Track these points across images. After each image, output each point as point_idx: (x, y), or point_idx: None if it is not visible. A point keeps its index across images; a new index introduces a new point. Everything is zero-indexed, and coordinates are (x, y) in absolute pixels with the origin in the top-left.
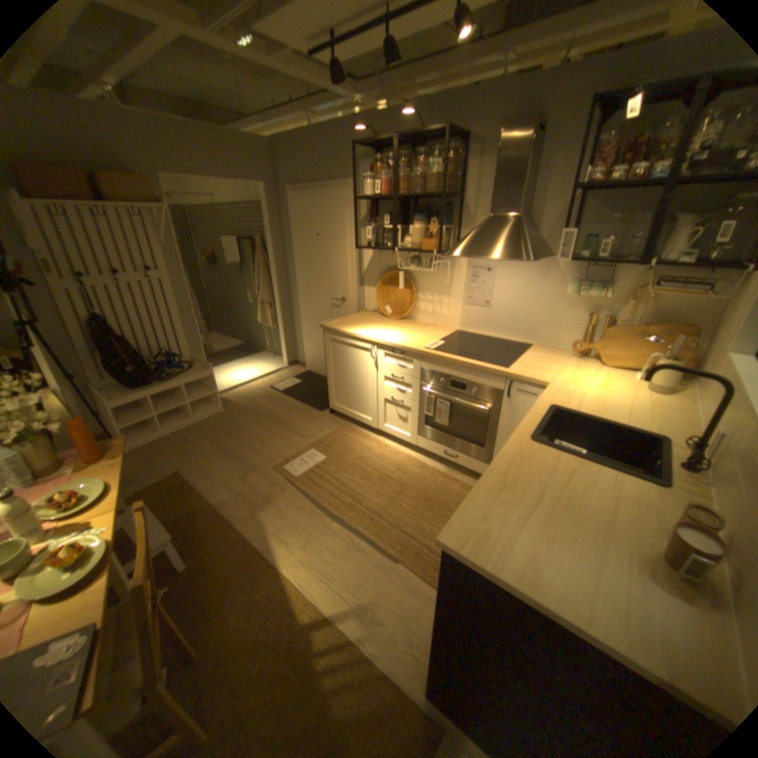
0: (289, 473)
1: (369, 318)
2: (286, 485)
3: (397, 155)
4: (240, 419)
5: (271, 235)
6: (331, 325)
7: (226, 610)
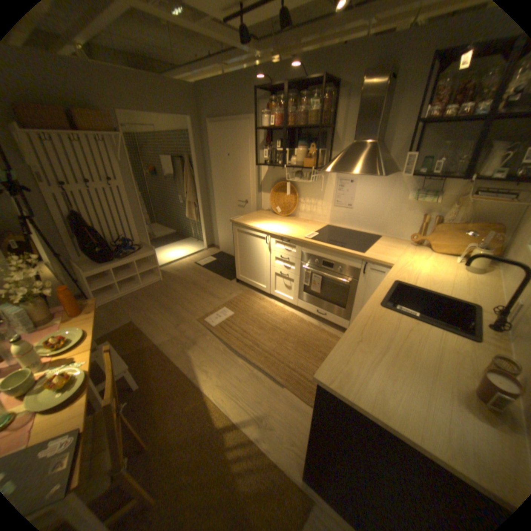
0: (208, 324)
1: (264, 215)
2: (206, 332)
3: (286, 96)
4: (174, 286)
5: (195, 155)
6: (238, 220)
7: (166, 417)
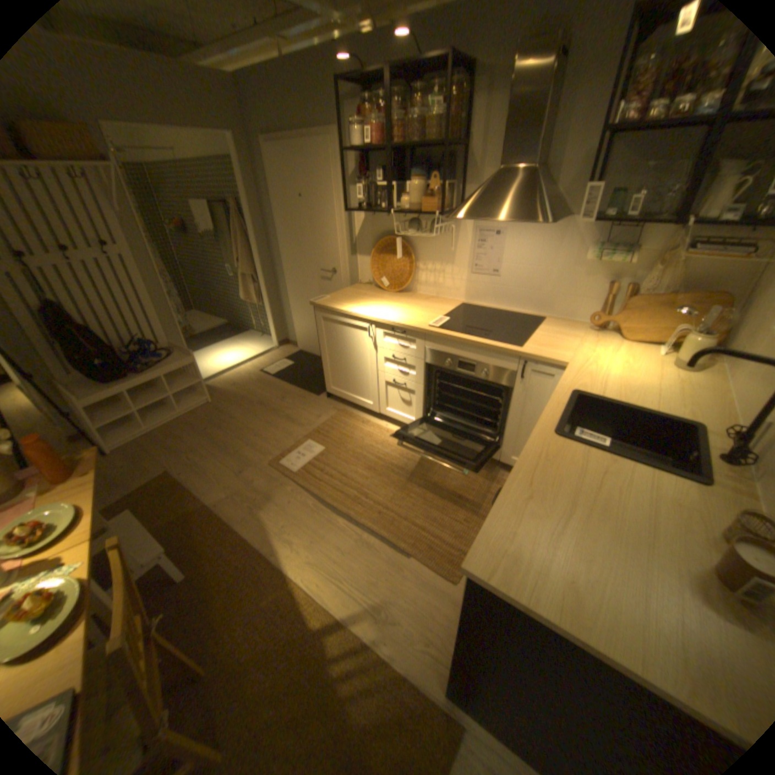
0: (288, 467)
1: (363, 291)
2: (286, 480)
3: (388, 92)
4: (229, 409)
5: (246, 197)
6: (322, 302)
7: (231, 620)
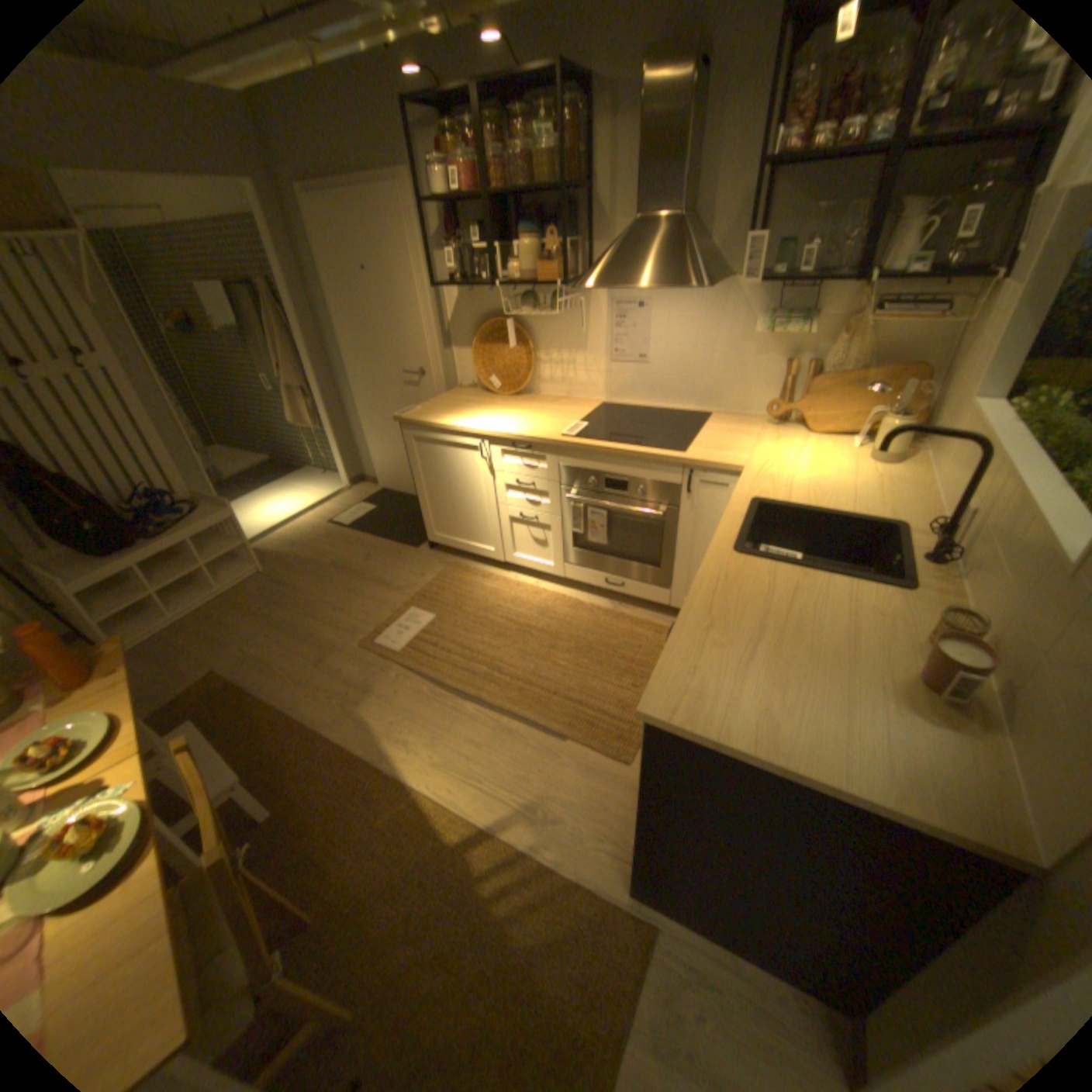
0: (387, 646)
1: (466, 397)
2: (387, 664)
3: (477, 119)
4: (292, 578)
5: (282, 274)
6: (411, 416)
7: (338, 850)
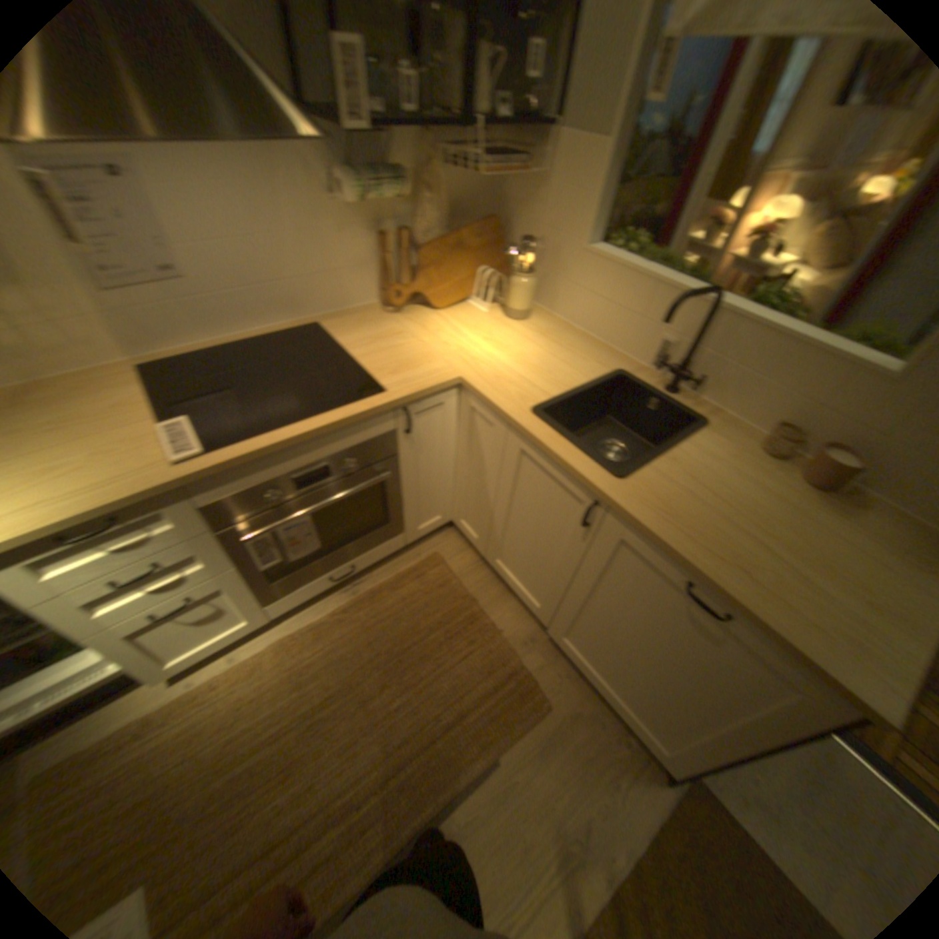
0: None
1: None
2: None
3: None
4: None
5: None
6: None
7: None
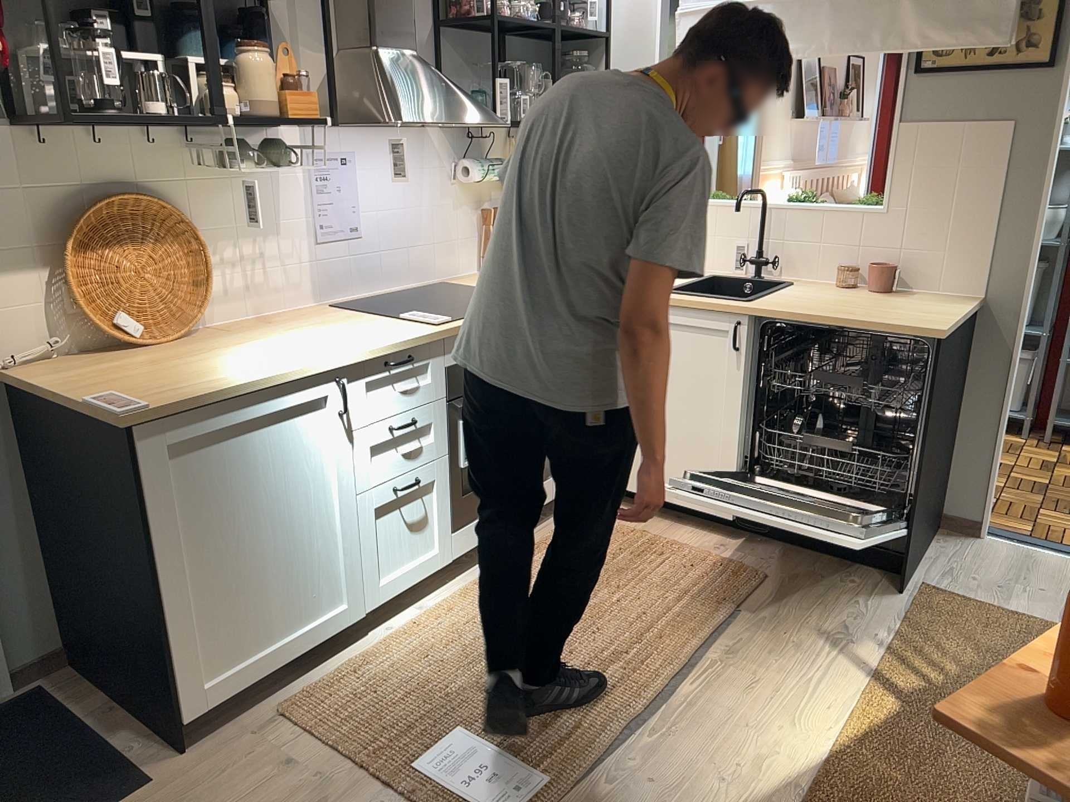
0: (528, 800)
1: (109, 365)
2: None
3: None
4: None
5: None
6: (151, 400)
7: None
